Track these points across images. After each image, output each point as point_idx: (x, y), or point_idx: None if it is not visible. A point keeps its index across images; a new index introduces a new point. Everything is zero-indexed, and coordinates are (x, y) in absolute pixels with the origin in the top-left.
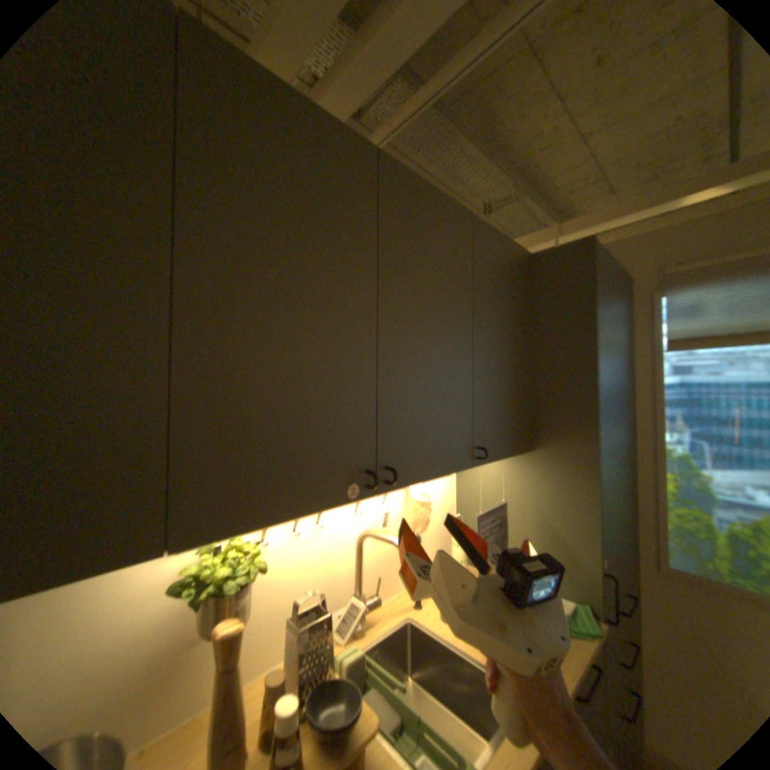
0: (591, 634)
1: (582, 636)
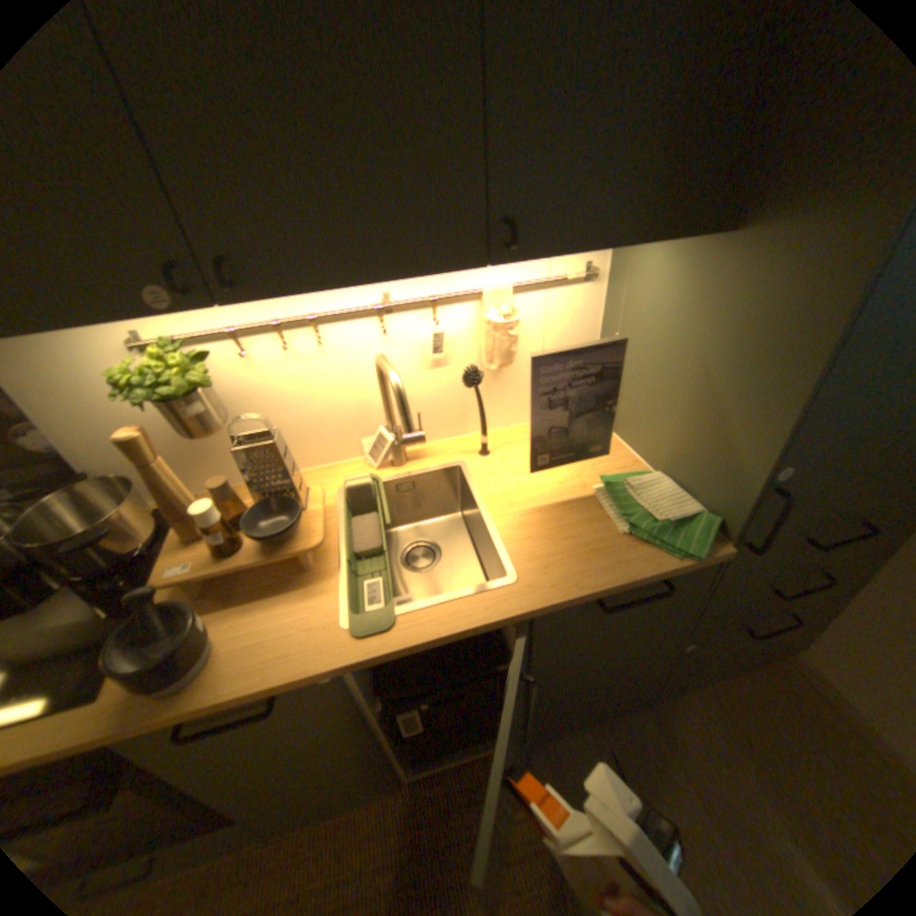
0: (688, 551)
1: (670, 549)
